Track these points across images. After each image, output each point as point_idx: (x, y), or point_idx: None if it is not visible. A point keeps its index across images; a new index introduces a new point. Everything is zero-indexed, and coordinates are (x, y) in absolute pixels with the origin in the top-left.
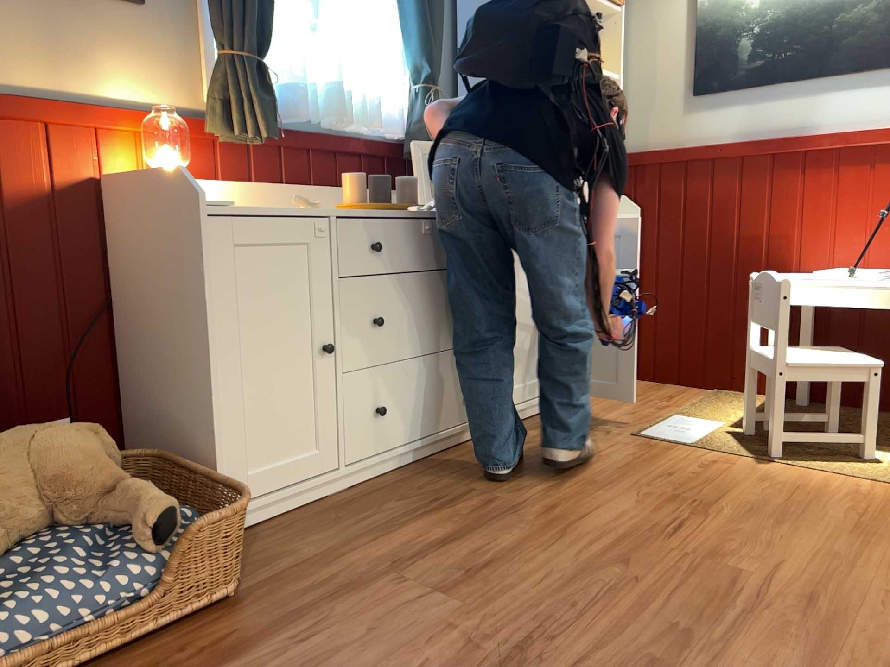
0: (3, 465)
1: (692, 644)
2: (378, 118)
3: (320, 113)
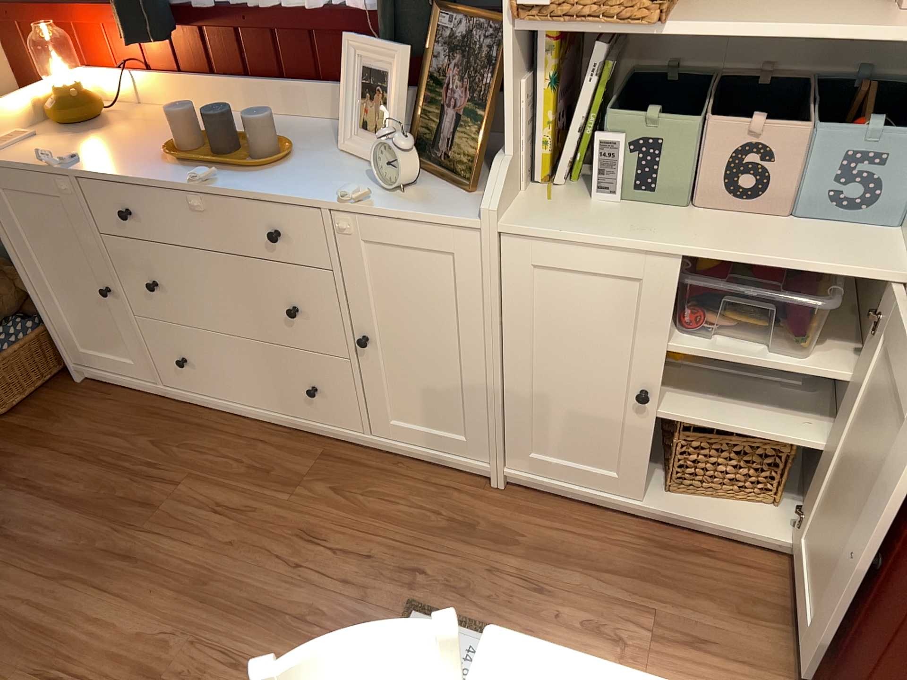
0: None
1: None
2: None
3: None
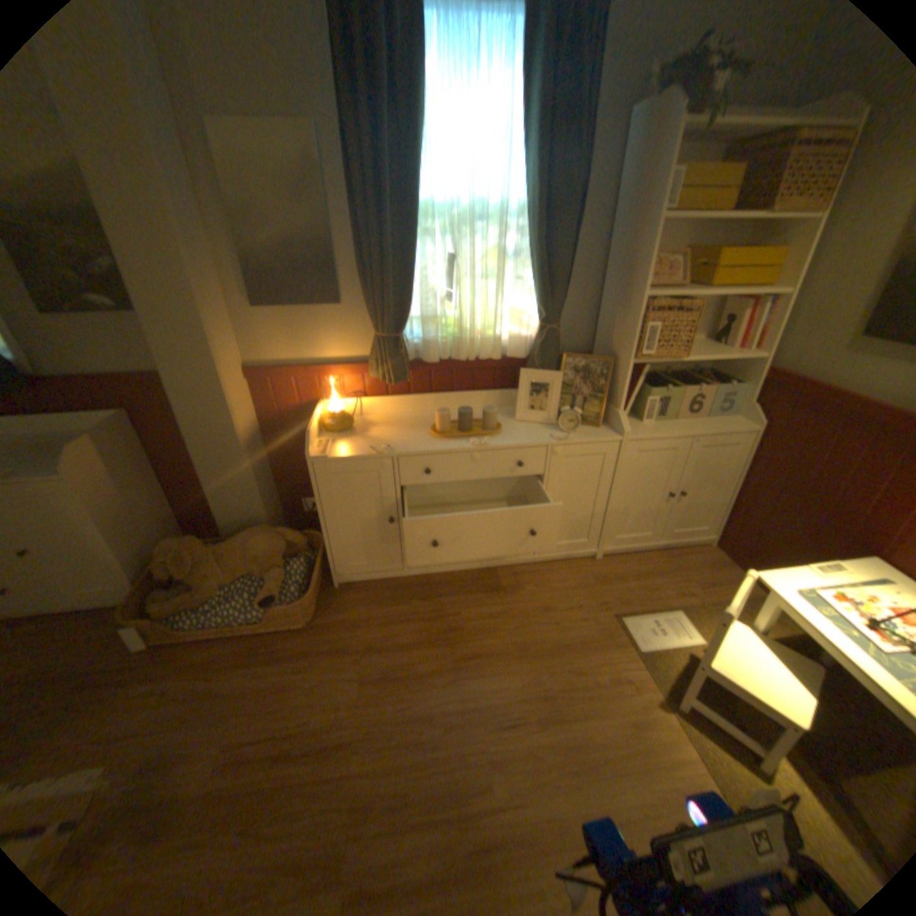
0: (237, 551)
1: (398, 814)
2: (509, 344)
3: (453, 352)
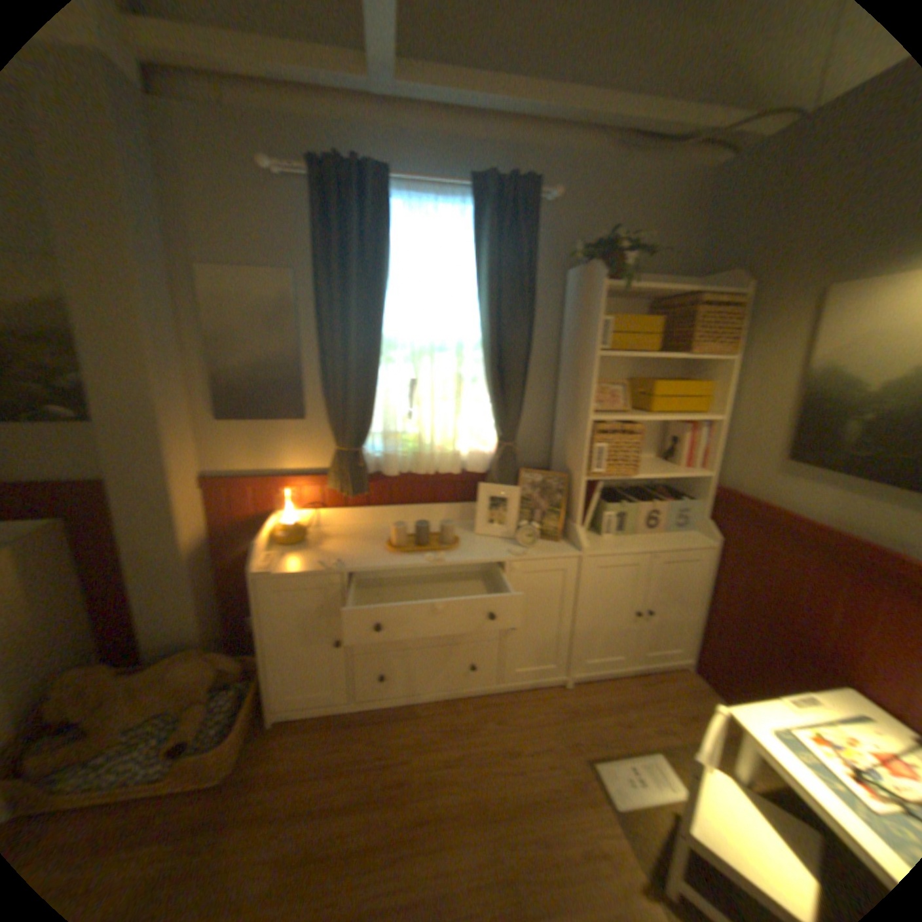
0: (157, 682)
1: None
2: (470, 459)
3: (414, 465)
